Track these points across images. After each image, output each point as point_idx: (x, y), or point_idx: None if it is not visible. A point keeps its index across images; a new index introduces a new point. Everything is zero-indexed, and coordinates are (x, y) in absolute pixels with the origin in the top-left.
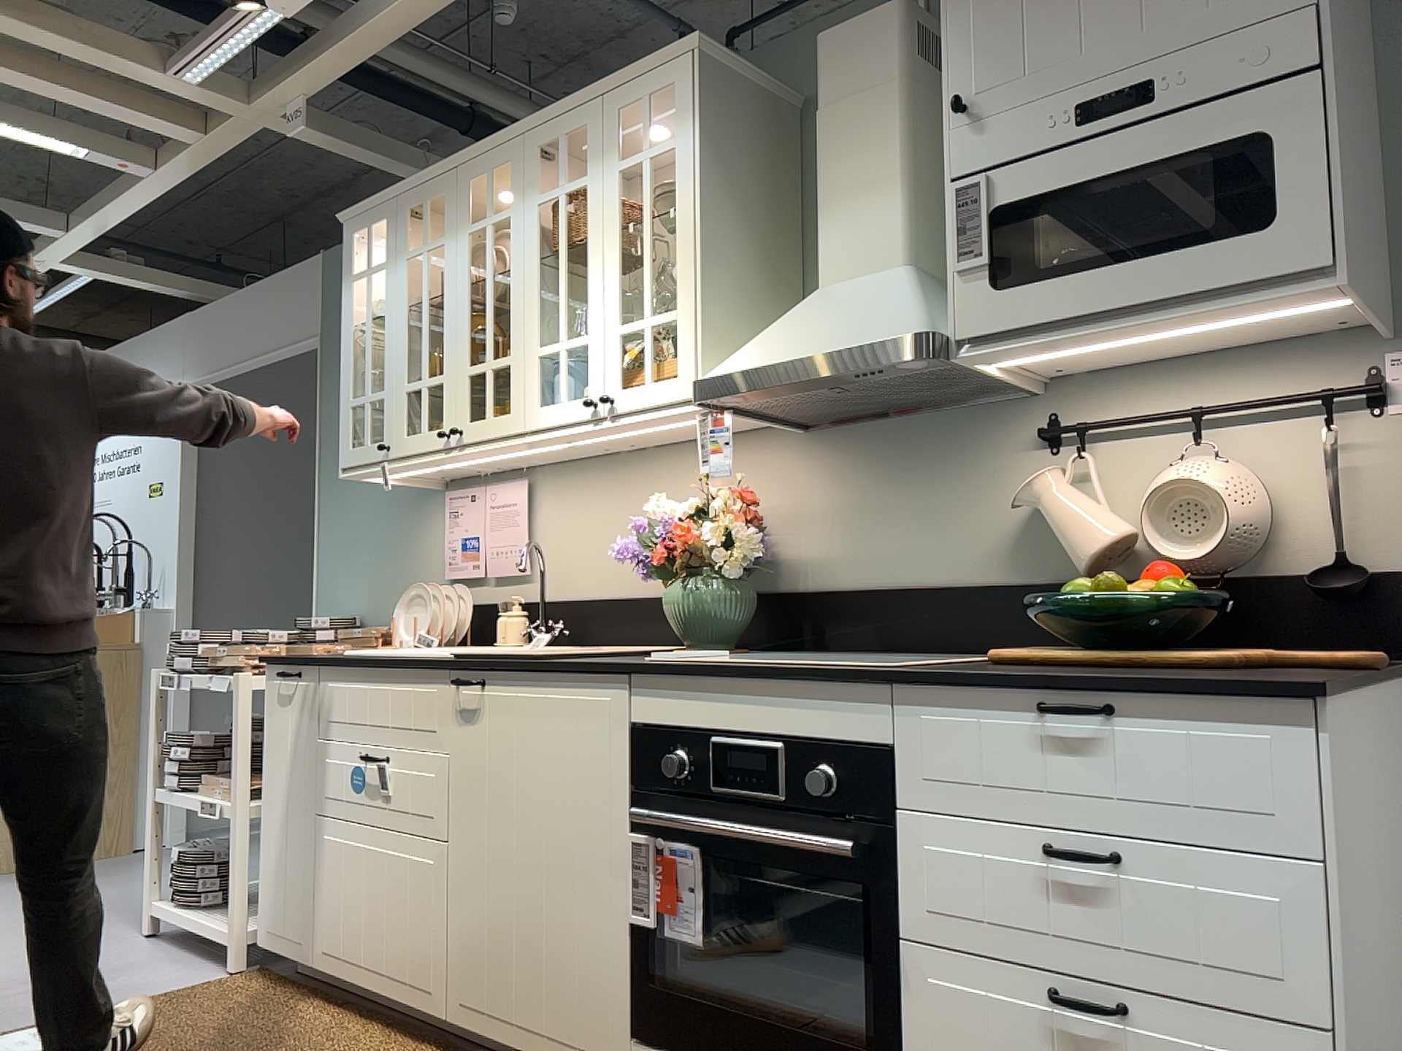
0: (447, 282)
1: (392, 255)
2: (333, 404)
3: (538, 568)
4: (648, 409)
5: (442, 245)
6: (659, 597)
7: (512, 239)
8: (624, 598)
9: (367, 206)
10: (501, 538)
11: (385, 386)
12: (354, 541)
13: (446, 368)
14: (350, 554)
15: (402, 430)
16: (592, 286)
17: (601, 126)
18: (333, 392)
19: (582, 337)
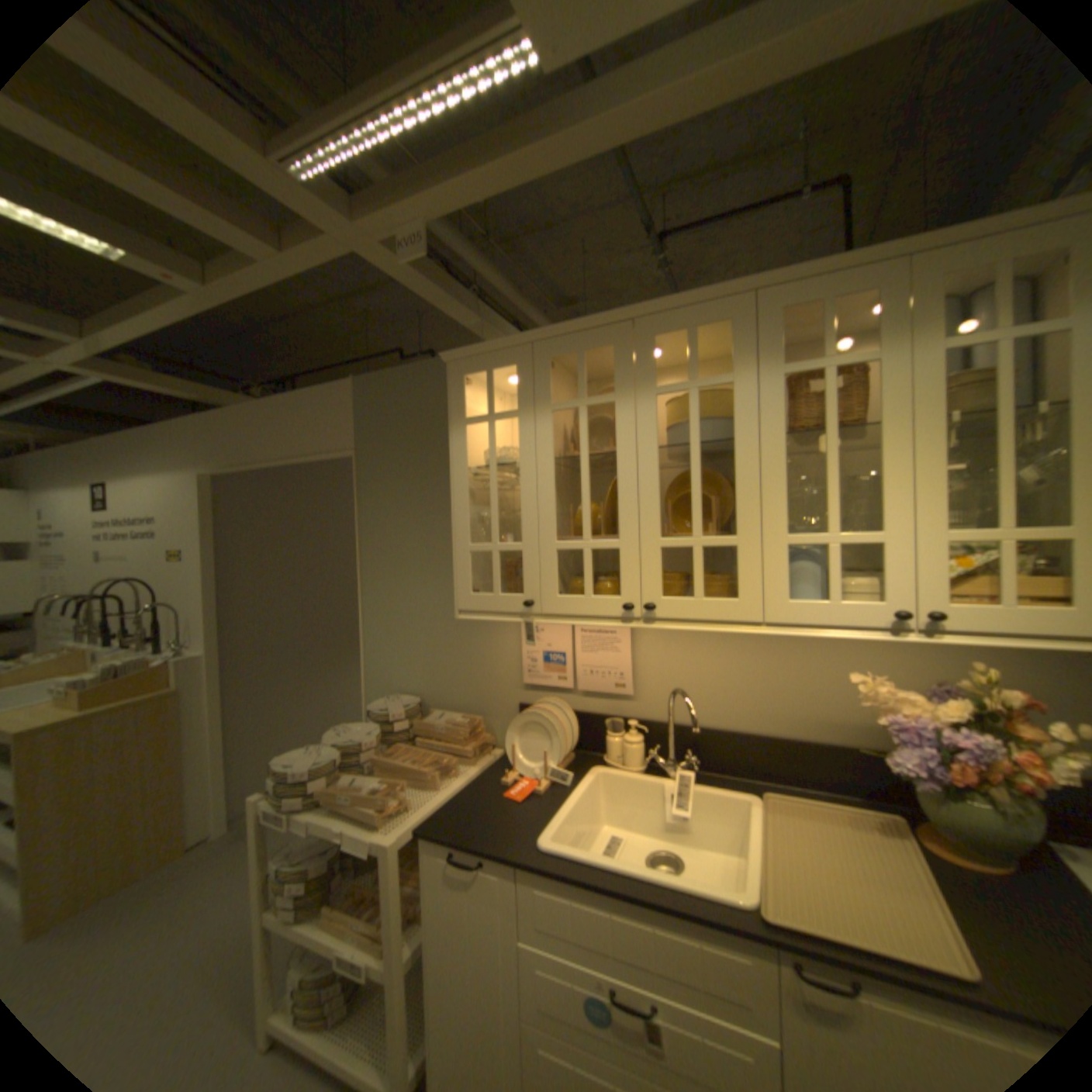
0: (622, 442)
1: (527, 403)
2: (373, 511)
3: (641, 690)
4: (1001, 635)
5: (608, 402)
6: (813, 744)
7: (738, 408)
8: (762, 737)
9: (483, 348)
10: (599, 661)
11: (524, 539)
12: (407, 631)
13: (625, 535)
14: (401, 642)
15: (554, 589)
16: (895, 479)
17: (910, 289)
18: (372, 501)
19: (876, 536)
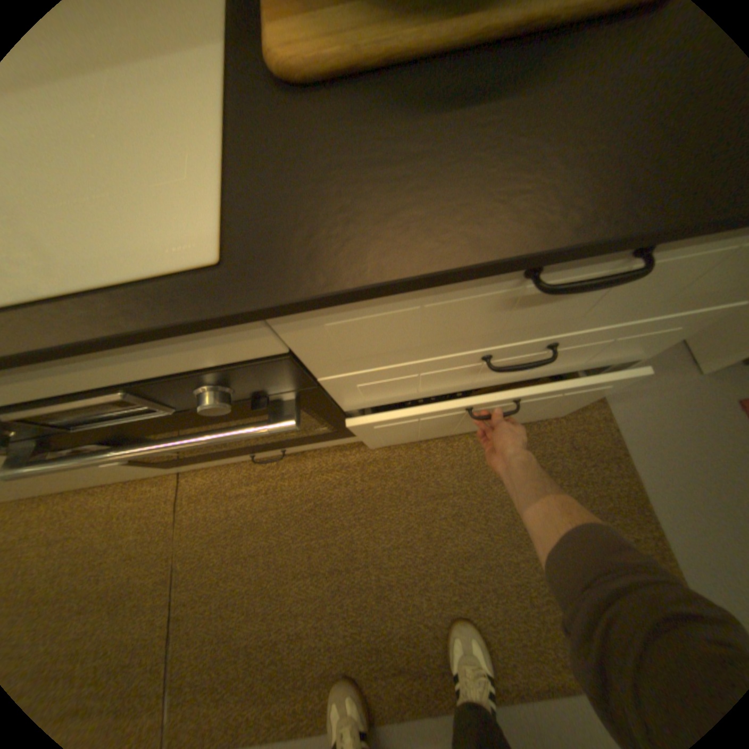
0: None
1: None
2: None
3: None
4: None
5: None
6: None
7: None
8: None
9: None
10: None
11: None
12: None
13: None
14: None
15: None
16: None
17: None
18: None
19: None
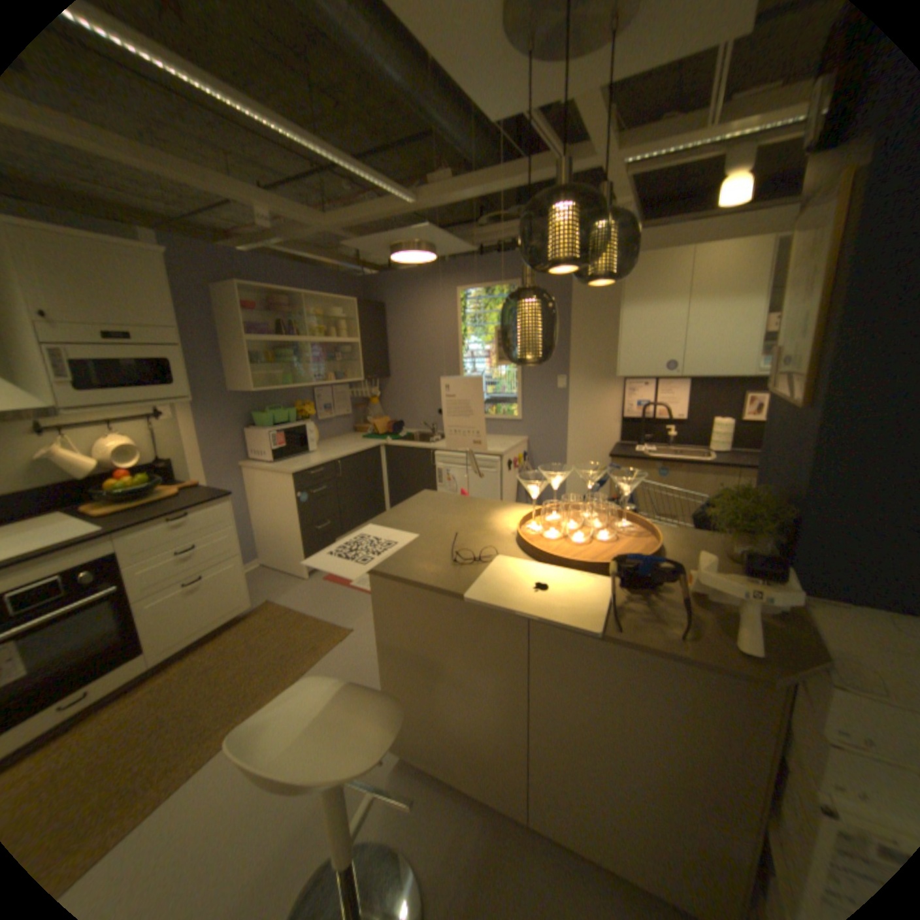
0: None
1: None
2: None
3: None
4: None
5: None
6: None
7: None
8: None
9: None
10: None
11: None
12: None
13: None
14: None
15: None
16: None
17: None
18: None
19: None
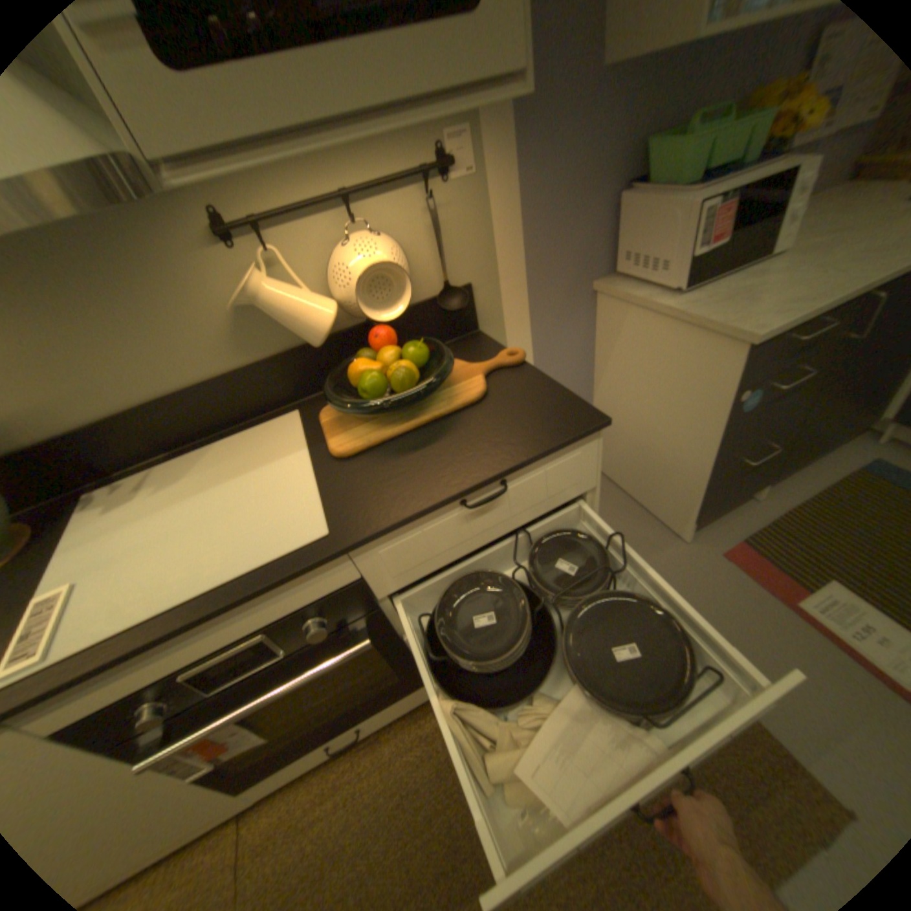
0: None
1: None
2: None
3: None
4: None
5: None
6: None
7: None
8: None
9: None
10: None
11: None
12: None
13: None
14: None
15: None
16: None
17: None
18: None
19: None
